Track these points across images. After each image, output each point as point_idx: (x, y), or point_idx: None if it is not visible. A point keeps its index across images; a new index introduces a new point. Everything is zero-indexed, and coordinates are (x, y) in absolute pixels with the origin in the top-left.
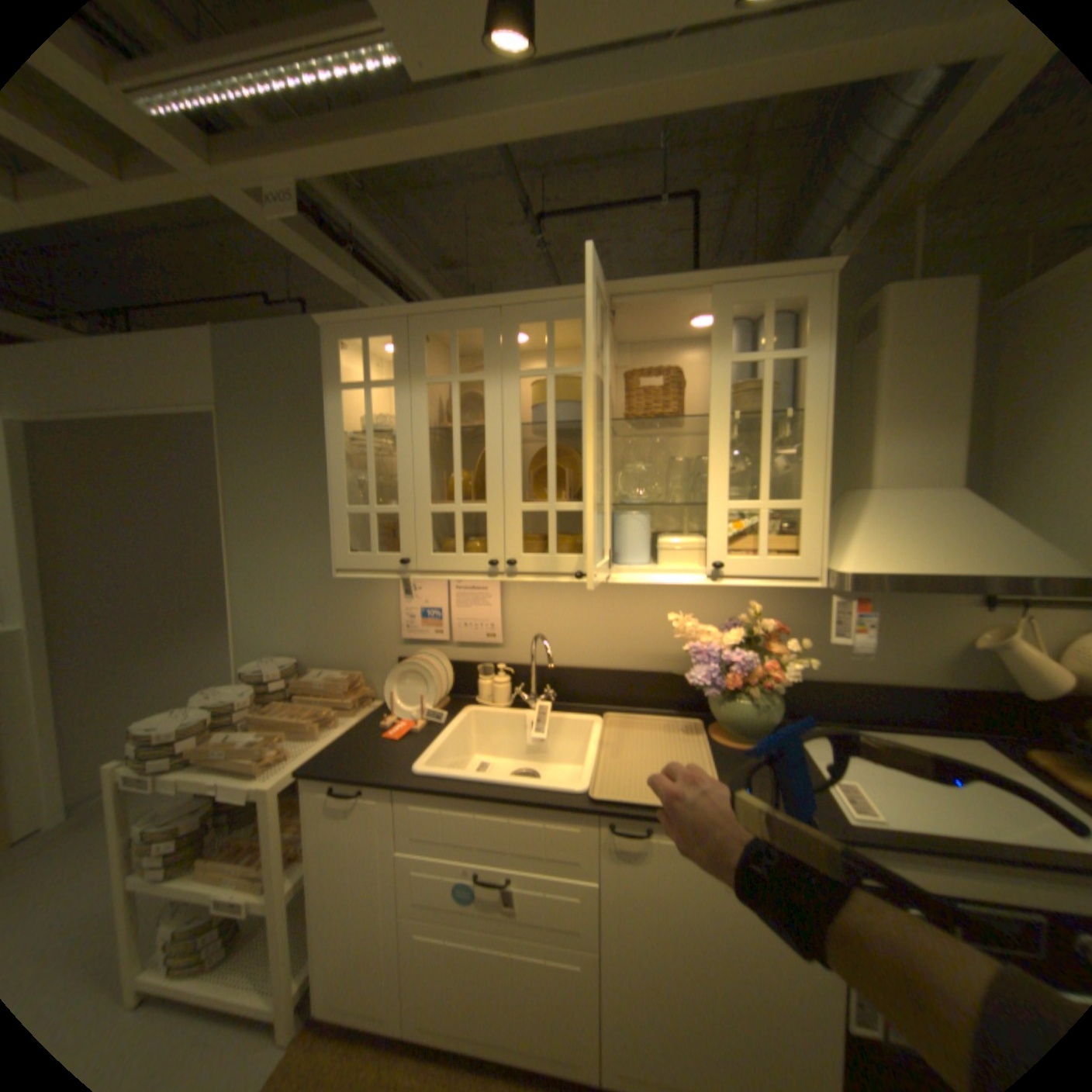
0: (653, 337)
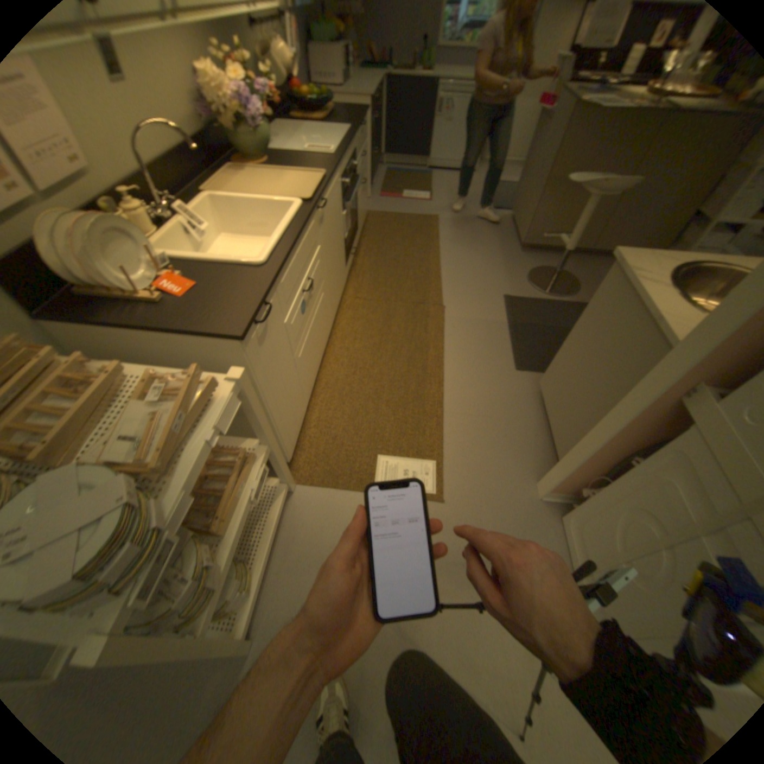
0: None
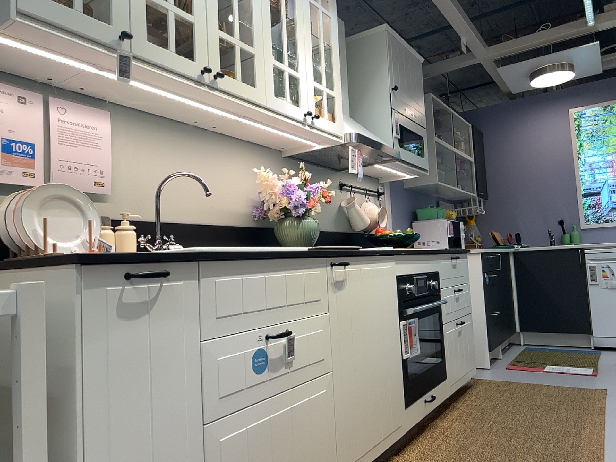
0: None
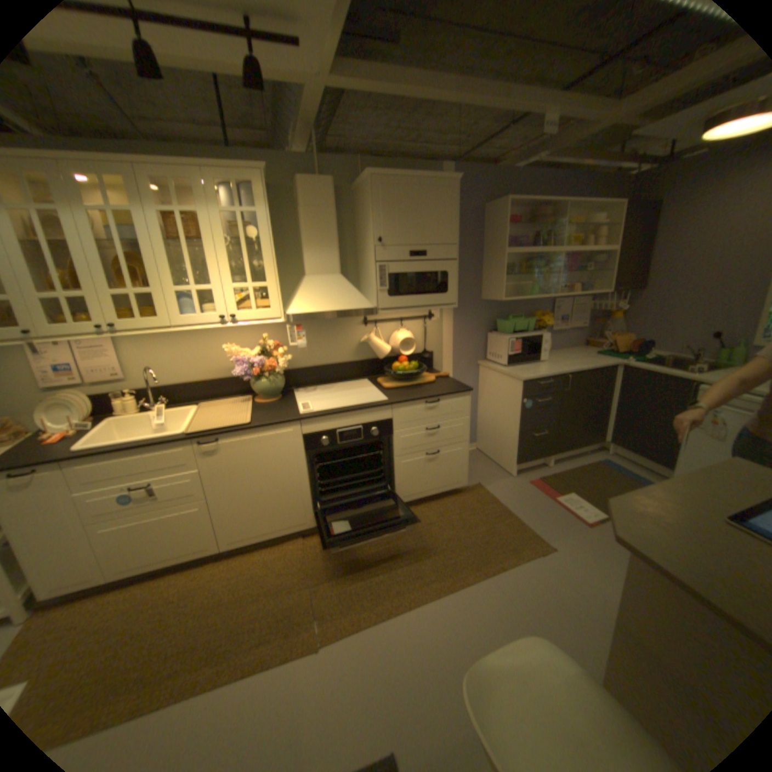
0: (182, 186)
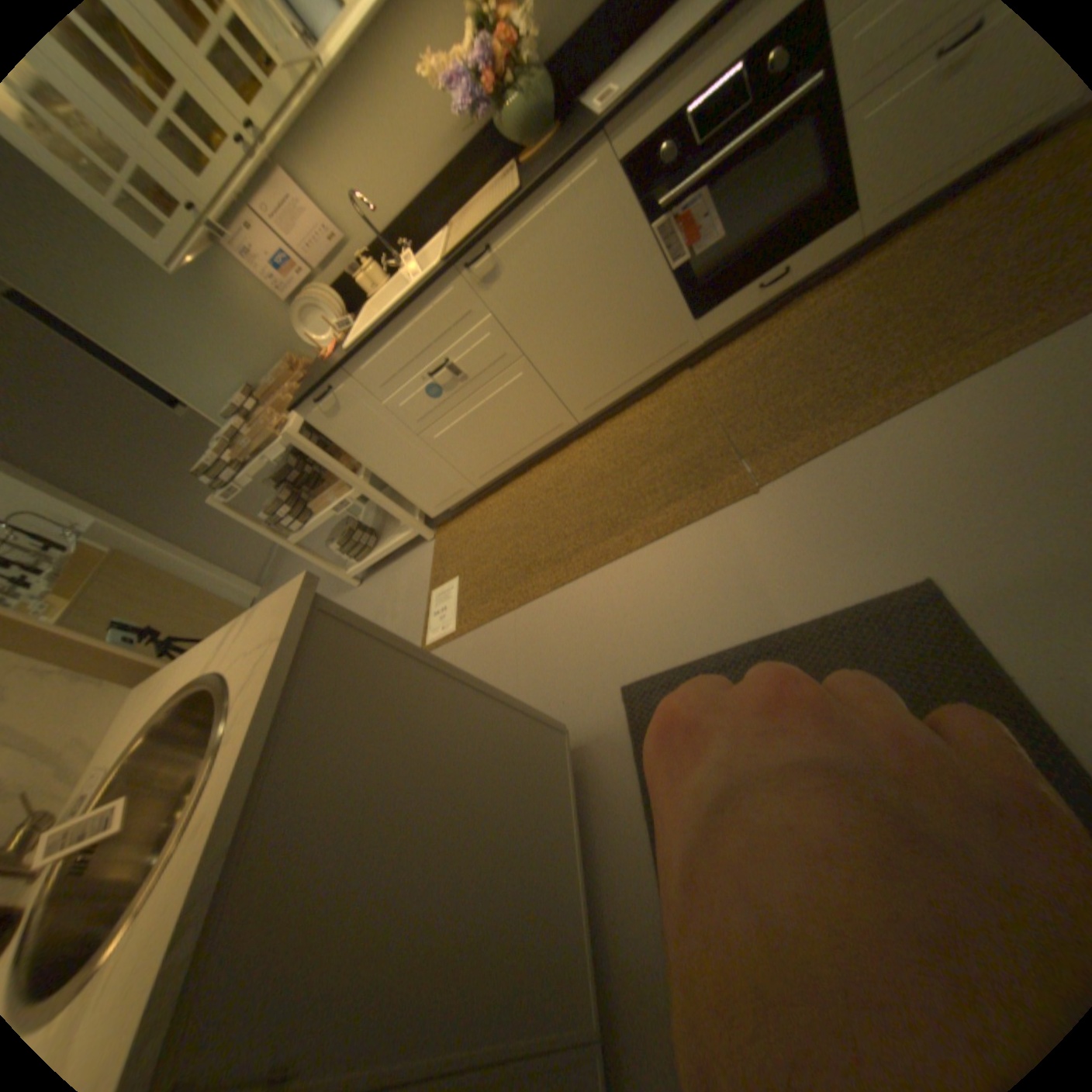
0: None
